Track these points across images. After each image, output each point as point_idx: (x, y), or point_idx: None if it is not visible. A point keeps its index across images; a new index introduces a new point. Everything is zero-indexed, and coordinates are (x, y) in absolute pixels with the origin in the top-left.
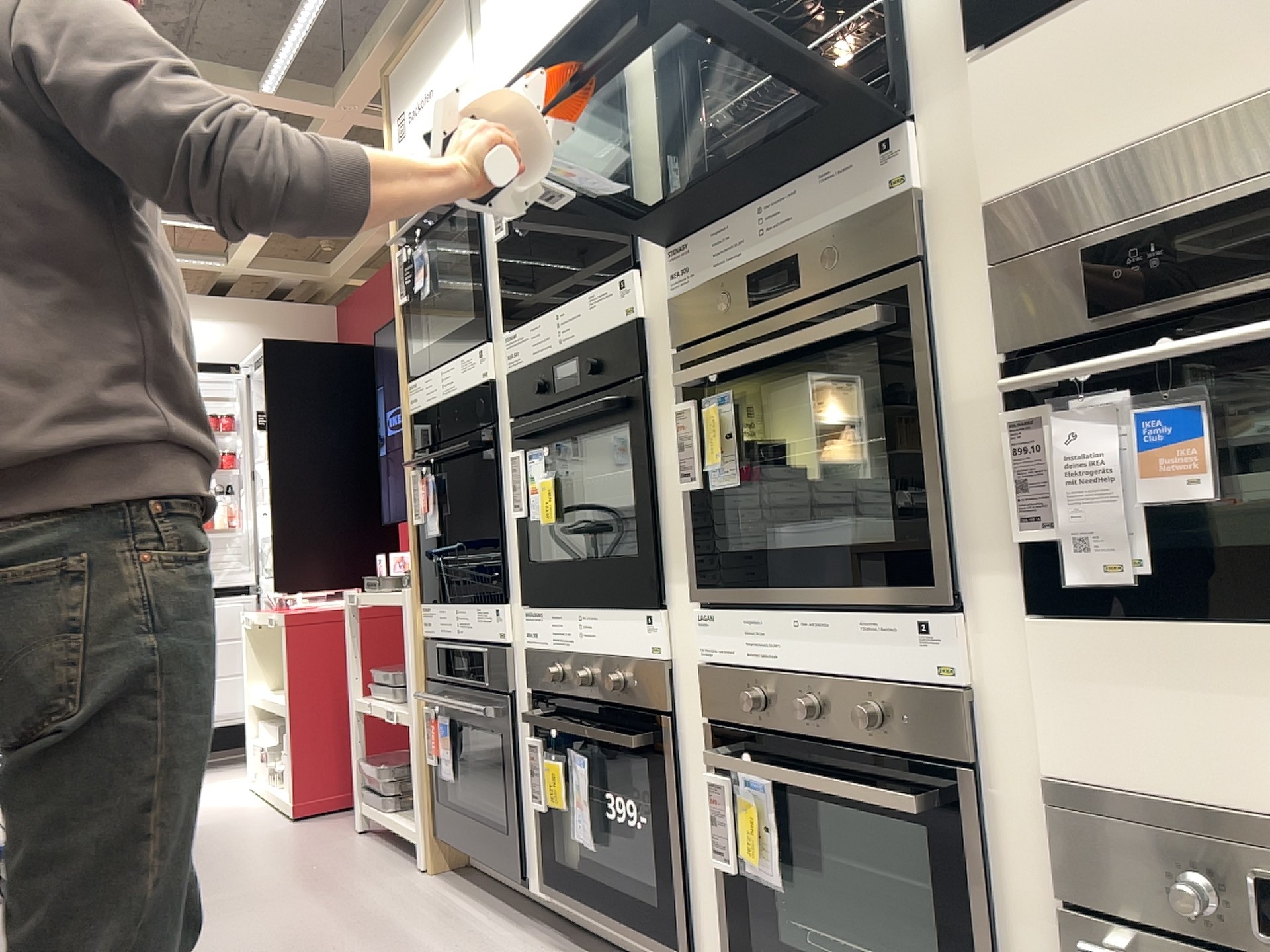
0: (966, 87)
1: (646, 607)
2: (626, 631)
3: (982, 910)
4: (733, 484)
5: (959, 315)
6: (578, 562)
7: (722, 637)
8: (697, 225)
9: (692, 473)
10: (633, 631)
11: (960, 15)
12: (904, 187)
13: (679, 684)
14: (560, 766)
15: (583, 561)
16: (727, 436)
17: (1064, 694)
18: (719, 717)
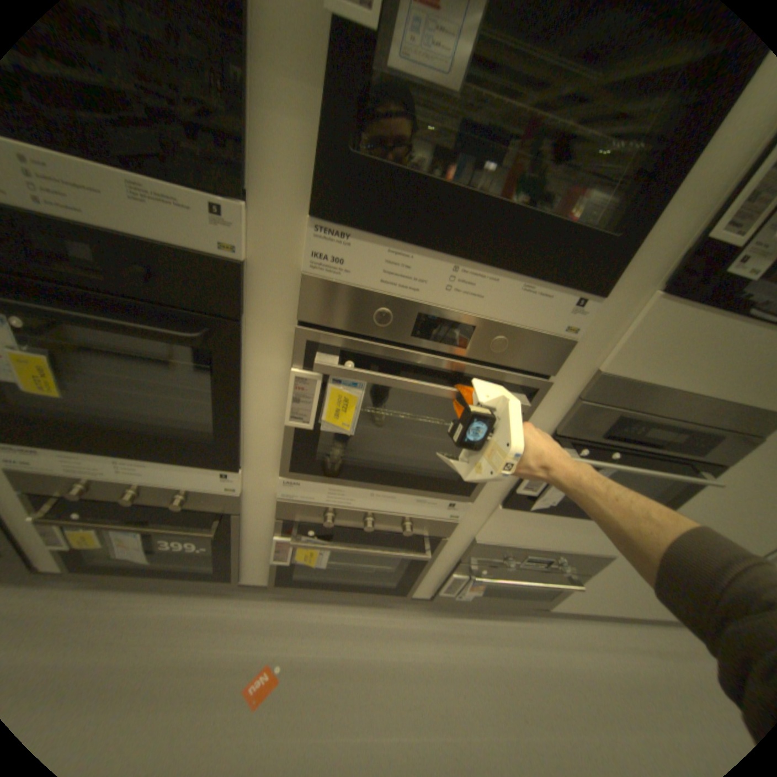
0: (644, 301)
1: (220, 468)
2: (191, 476)
3: (426, 564)
4: (346, 431)
5: (547, 406)
6: (101, 420)
7: (304, 491)
8: (374, 227)
9: (306, 417)
10: (201, 477)
11: (682, 253)
12: (575, 336)
13: (247, 499)
14: (90, 530)
15: (115, 424)
16: (358, 412)
17: (499, 526)
18: (290, 518)
